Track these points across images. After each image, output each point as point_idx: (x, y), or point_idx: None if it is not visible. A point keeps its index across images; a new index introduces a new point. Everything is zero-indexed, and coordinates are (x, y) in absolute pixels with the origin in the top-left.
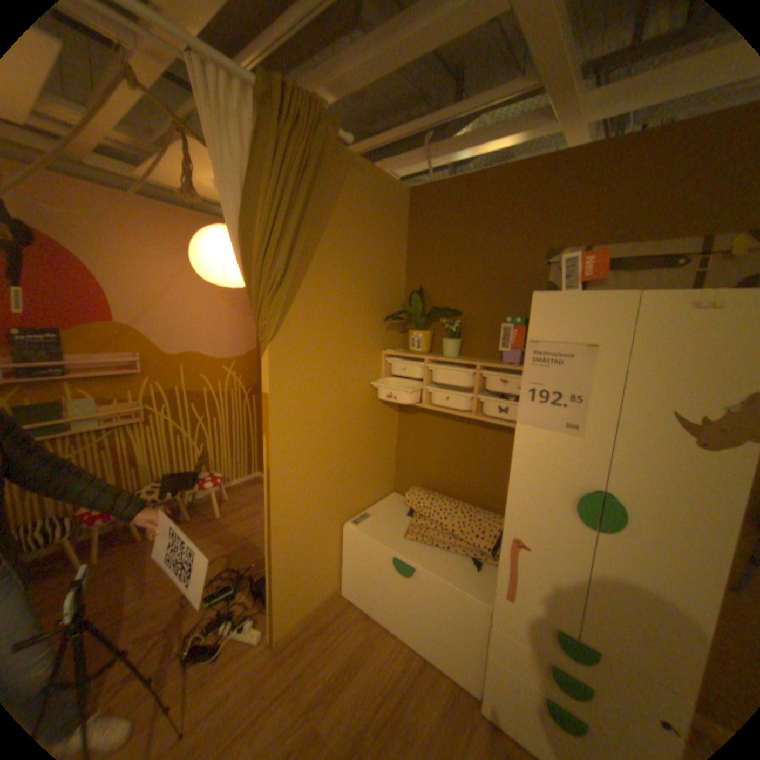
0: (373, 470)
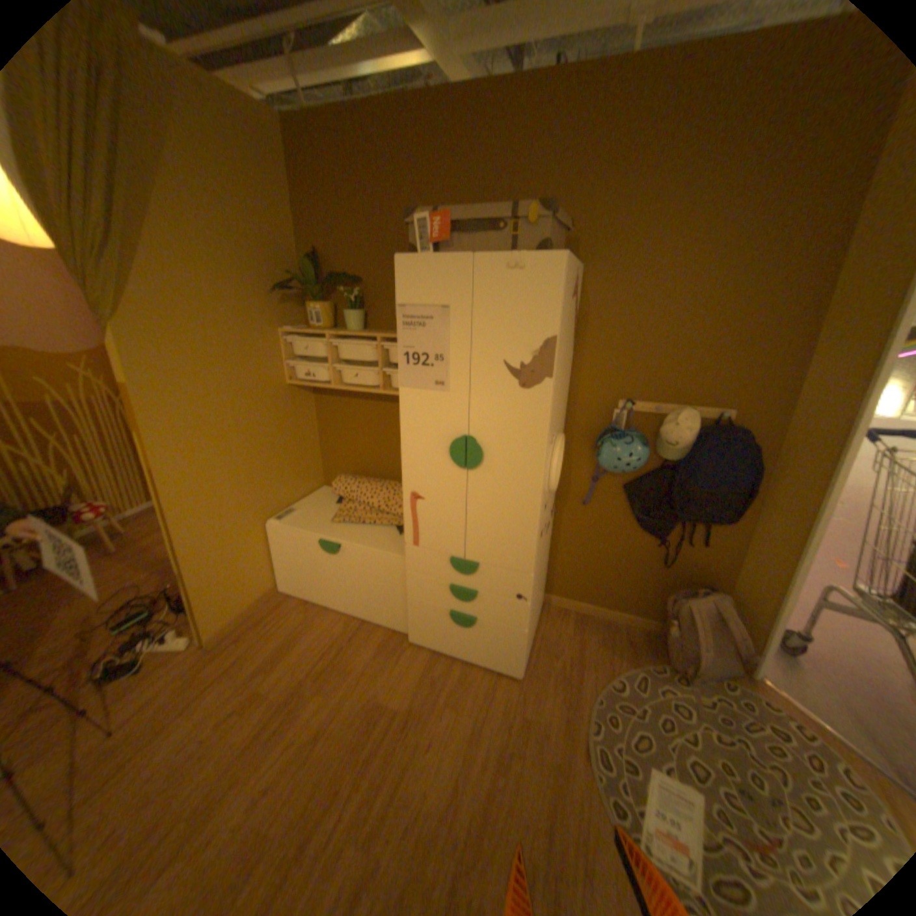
0: (293, 465)
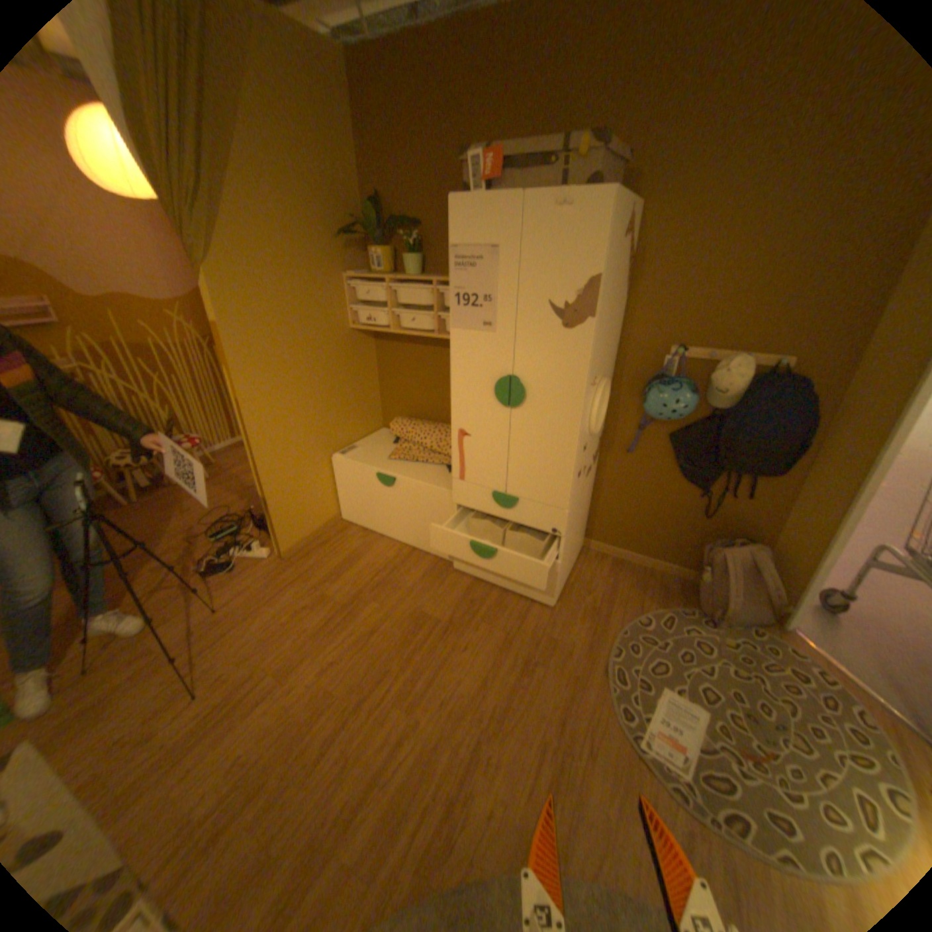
0: (355, 406)
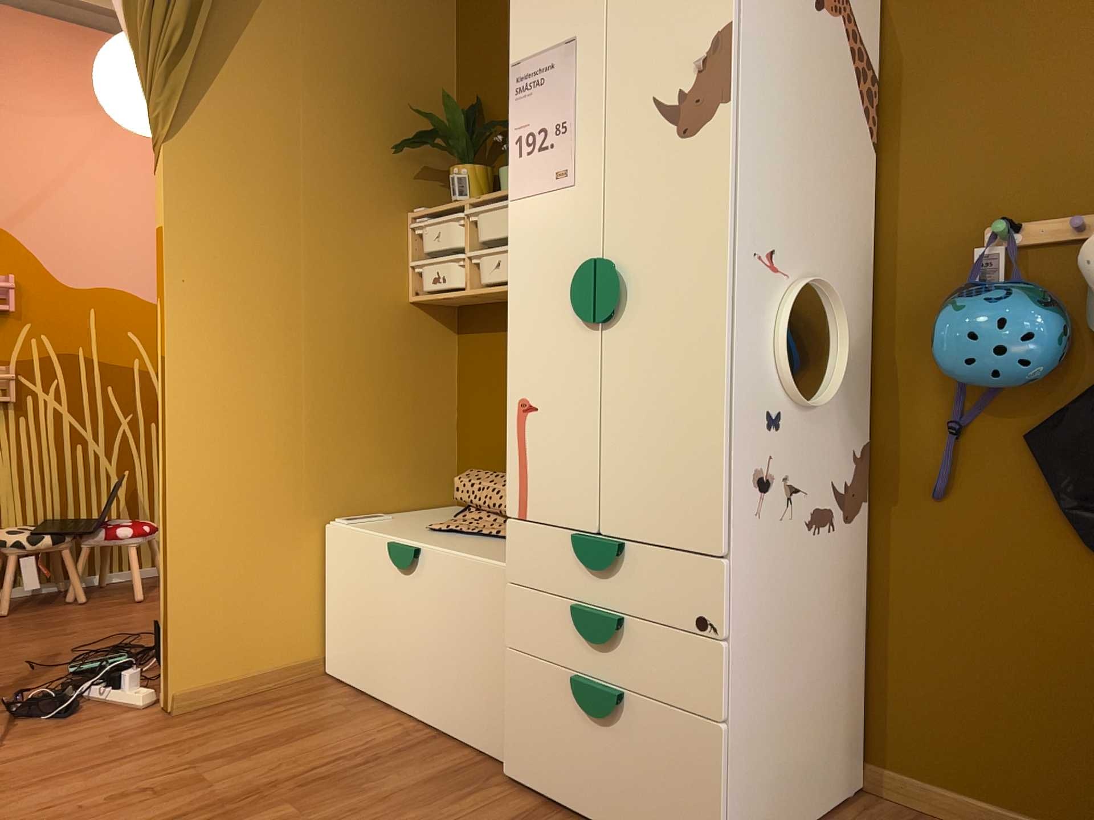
0: (398, 441)
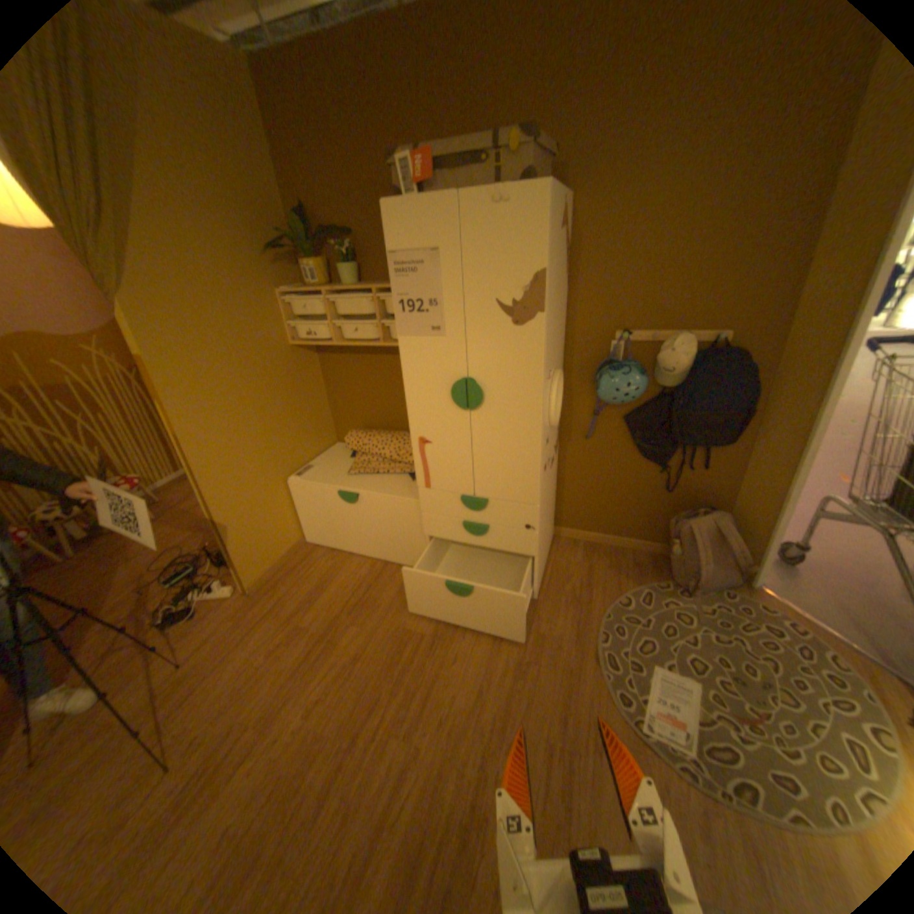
0: (305, 424)
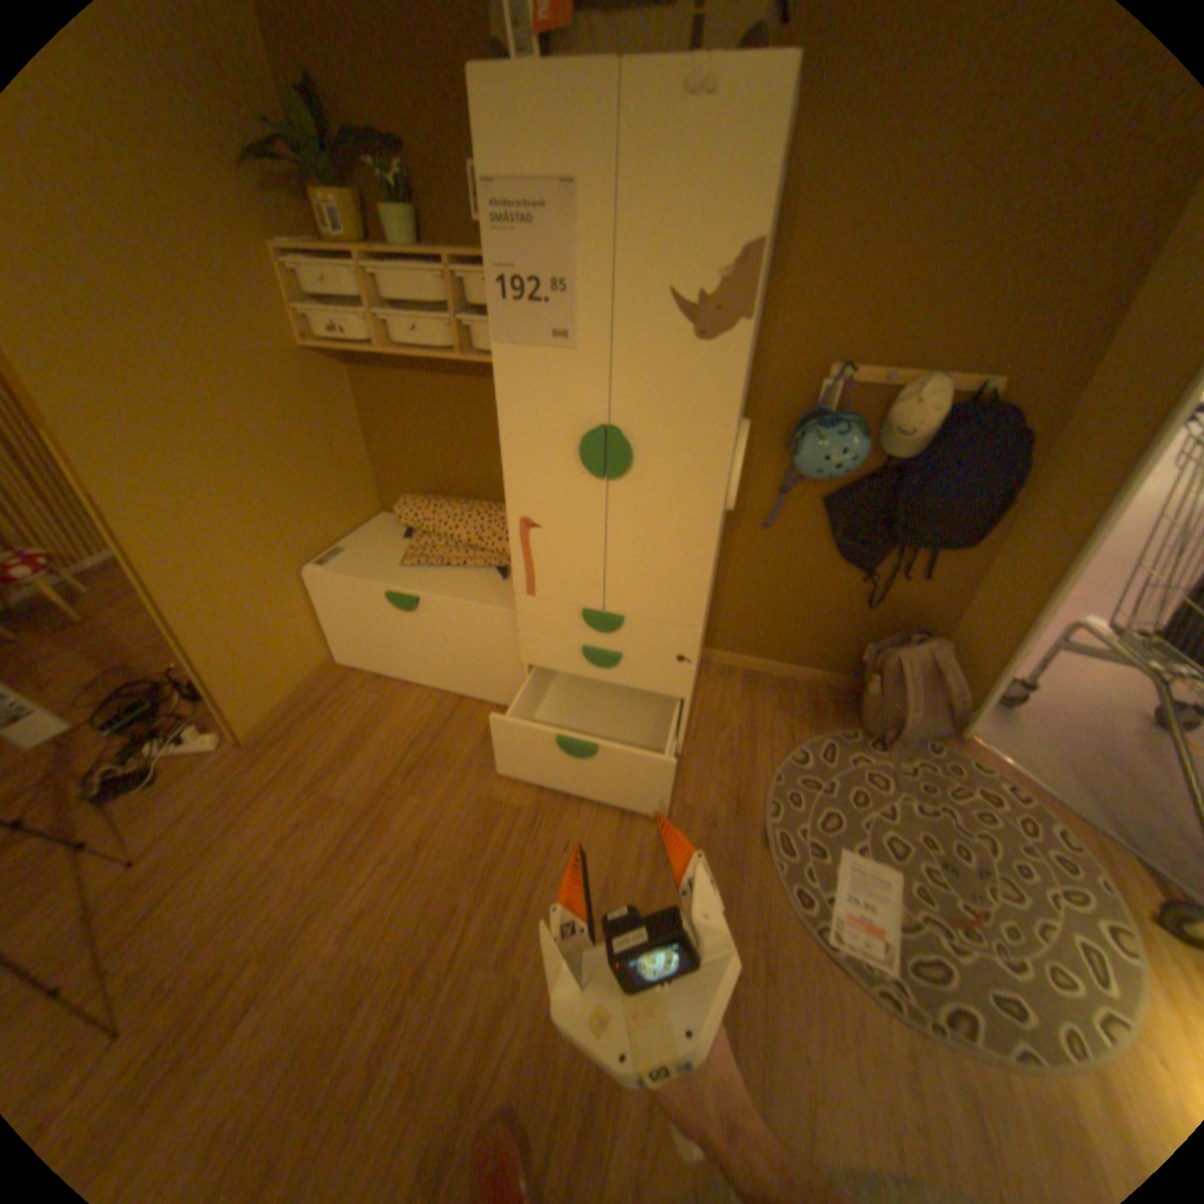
0: (329, 482)
